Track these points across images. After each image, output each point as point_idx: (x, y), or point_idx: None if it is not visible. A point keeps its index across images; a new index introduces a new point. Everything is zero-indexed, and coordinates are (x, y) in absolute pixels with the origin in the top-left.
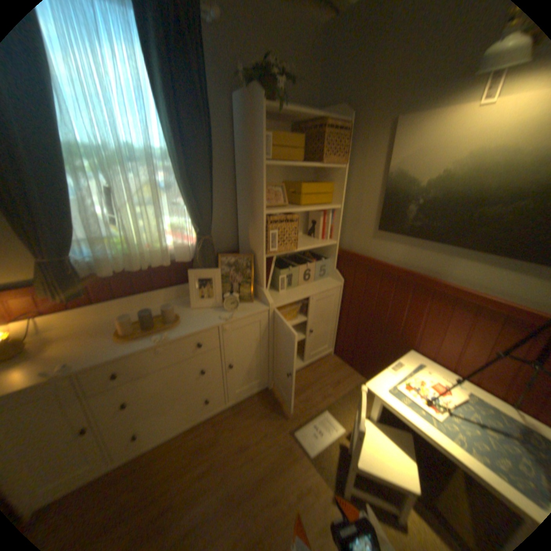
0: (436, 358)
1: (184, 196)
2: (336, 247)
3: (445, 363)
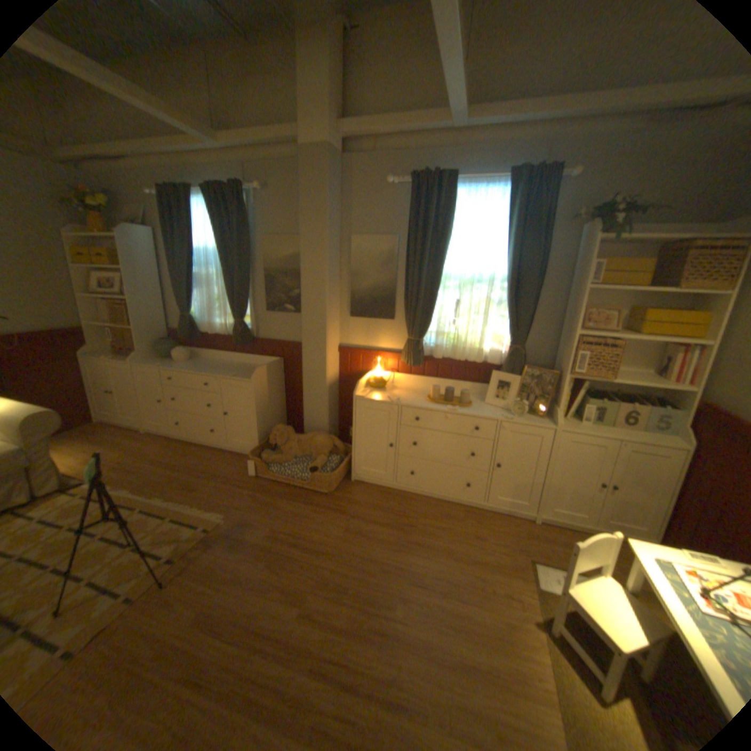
0: None
1: (508, 310)
2: (697, 396)
3: None
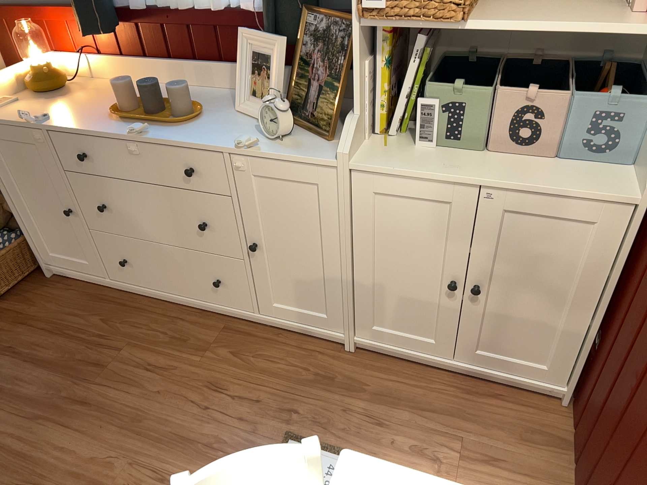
0: None
1: None
2: None
3: None
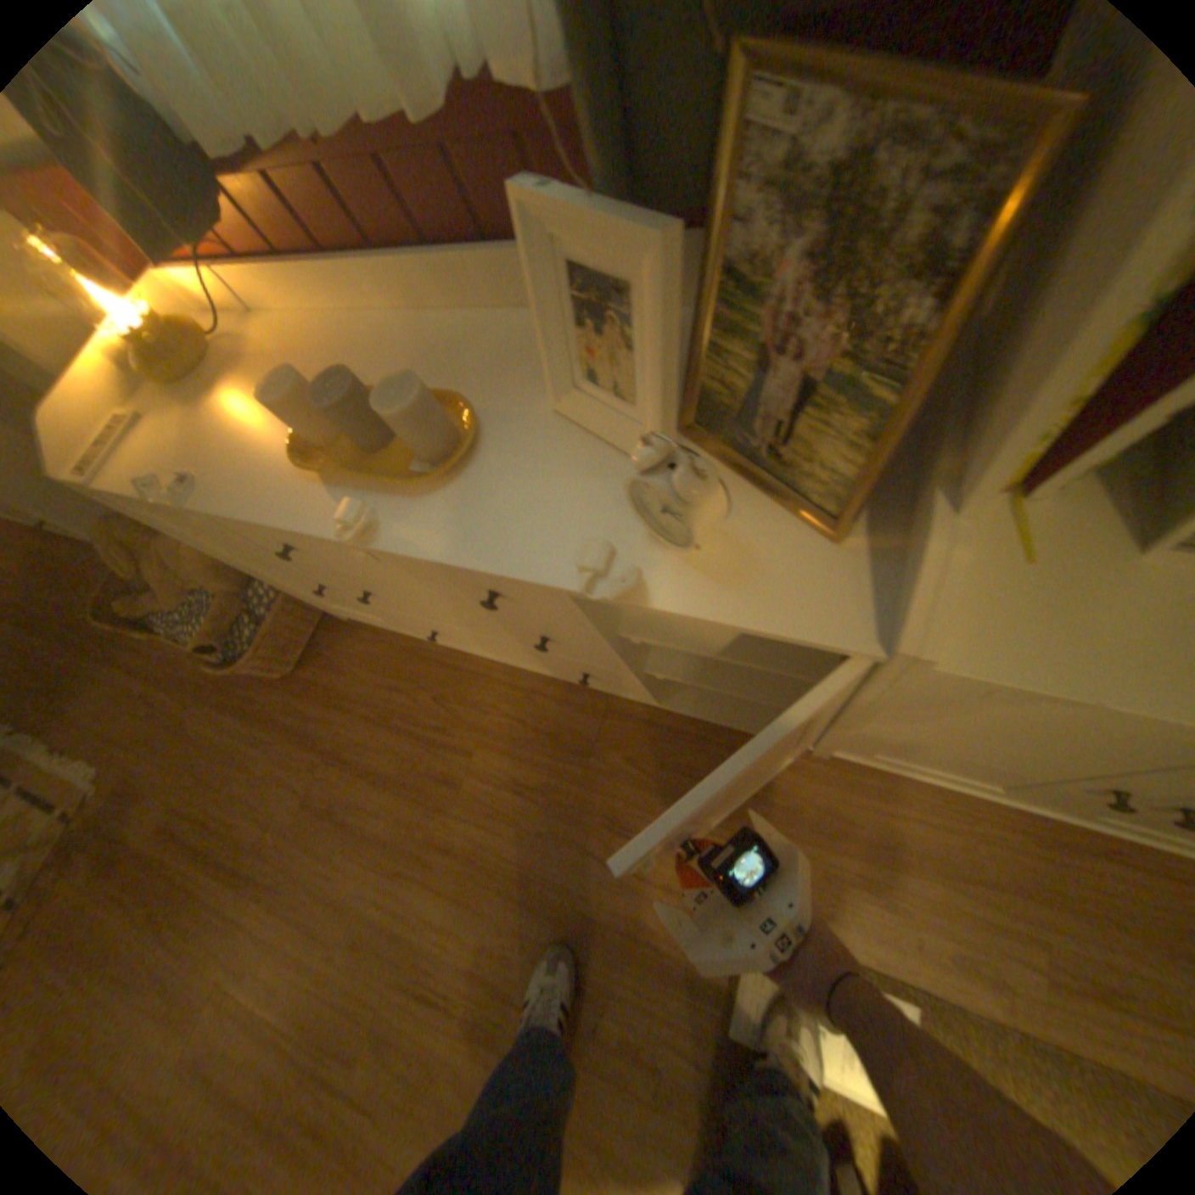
0: None
1: None
2: None
3: None
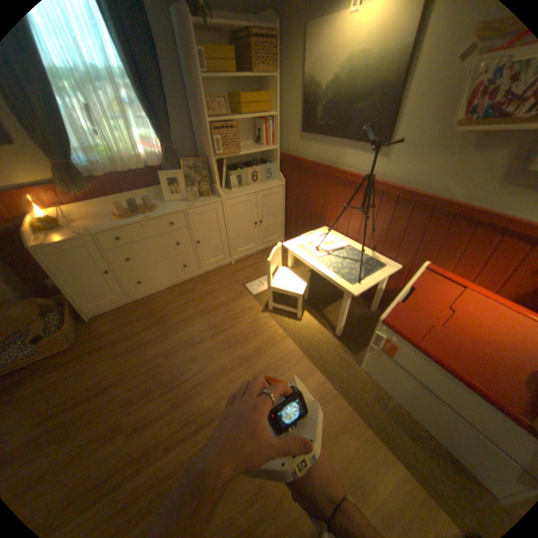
0: (337, 228)
1: (144, 108)
2: (277, 151)
3: (341, 230)
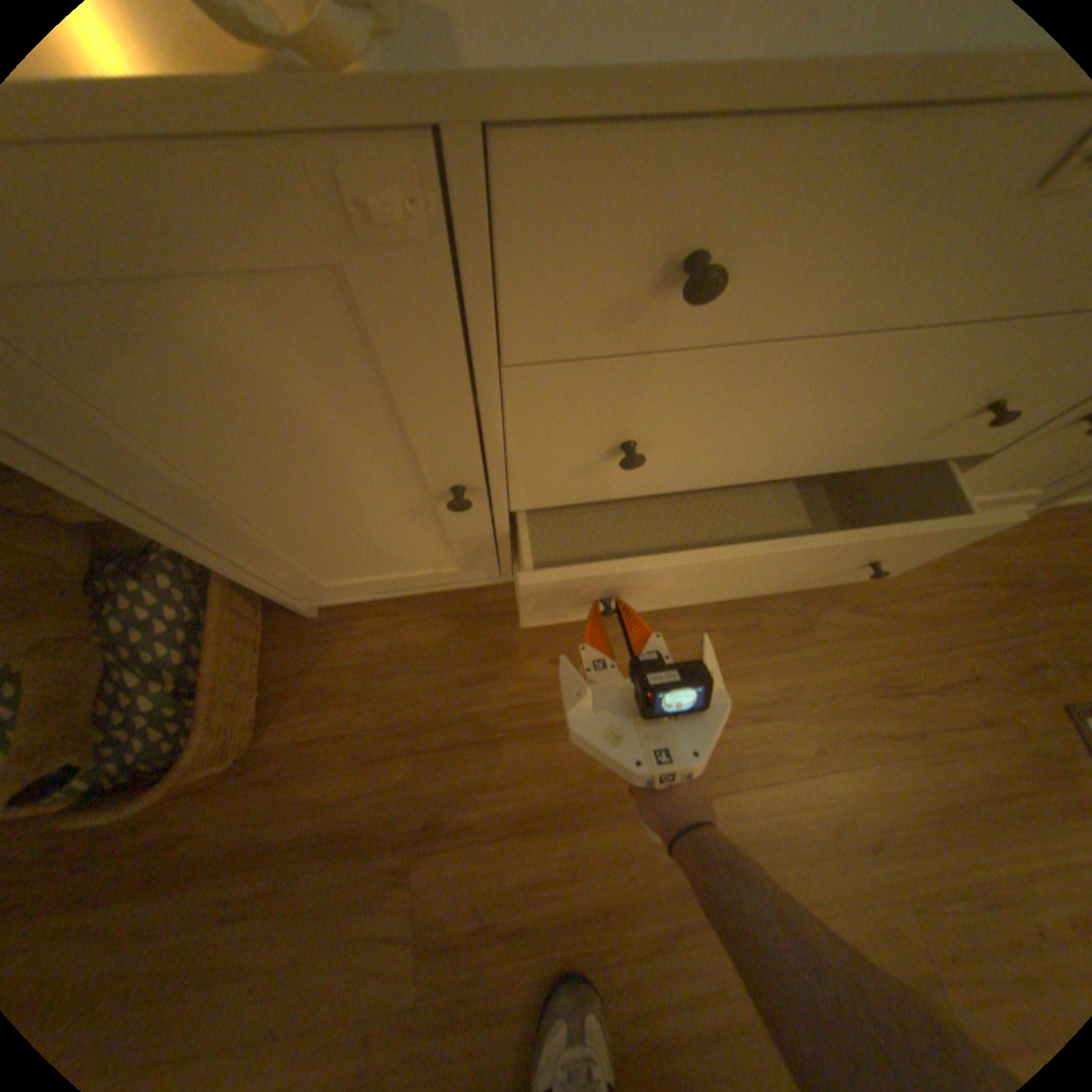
0: None
1: None
2: None
3: None
